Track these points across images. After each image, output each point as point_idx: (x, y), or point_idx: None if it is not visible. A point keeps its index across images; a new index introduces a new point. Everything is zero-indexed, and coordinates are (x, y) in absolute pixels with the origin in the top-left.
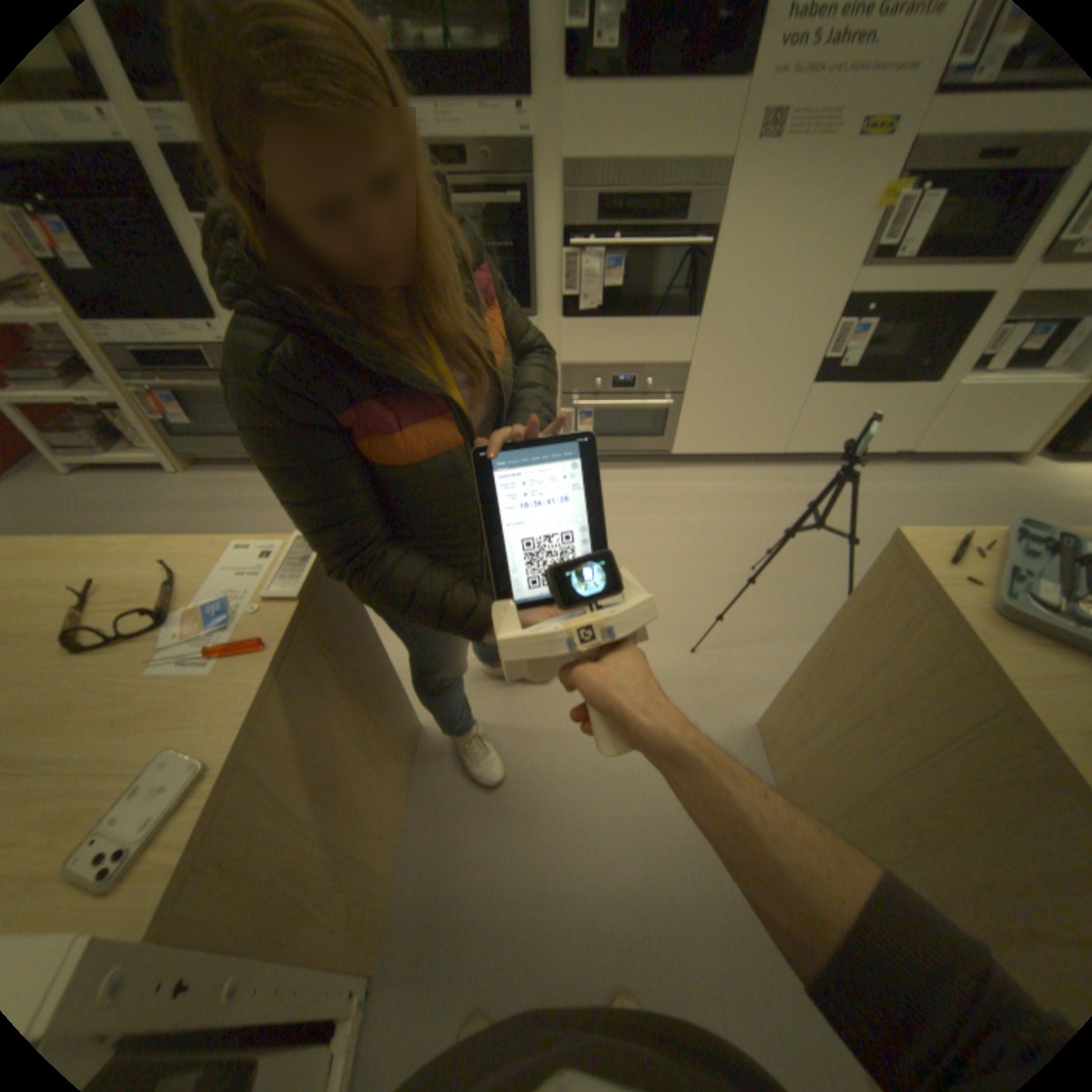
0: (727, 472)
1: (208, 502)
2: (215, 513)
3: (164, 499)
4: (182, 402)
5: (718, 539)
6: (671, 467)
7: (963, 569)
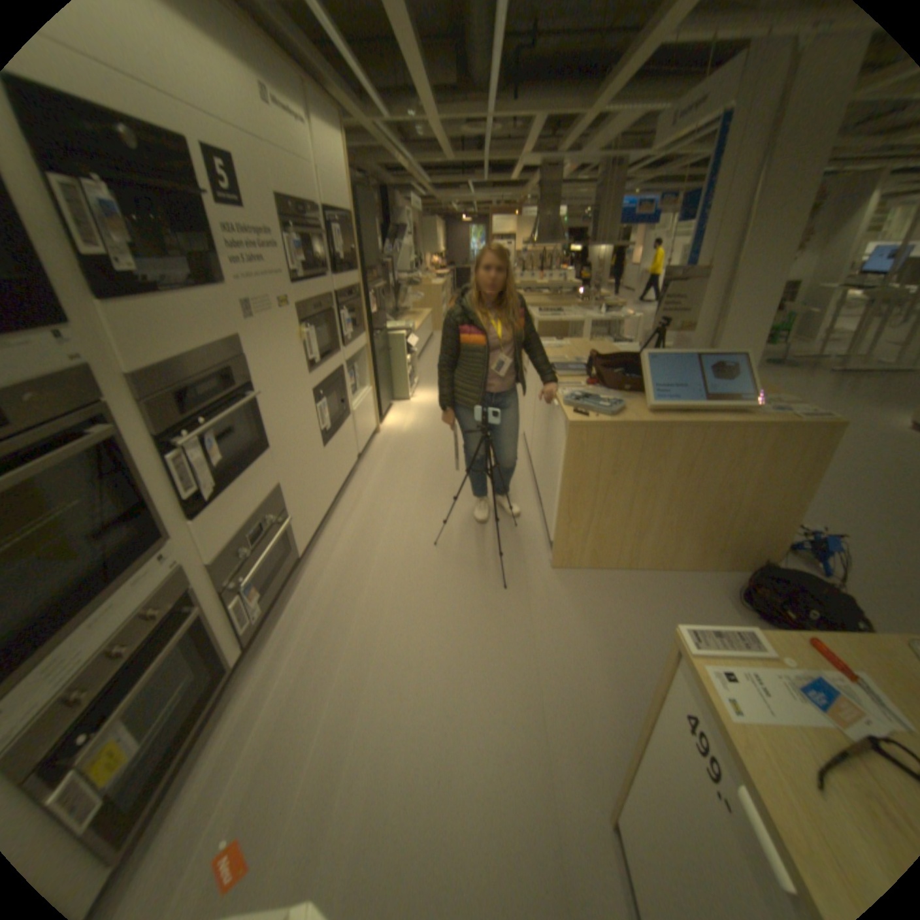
0: (324, 538)
1: None
2: None
3: None
4: None
5: (398, 558)
6: (299, 571)
7: (585, 420)
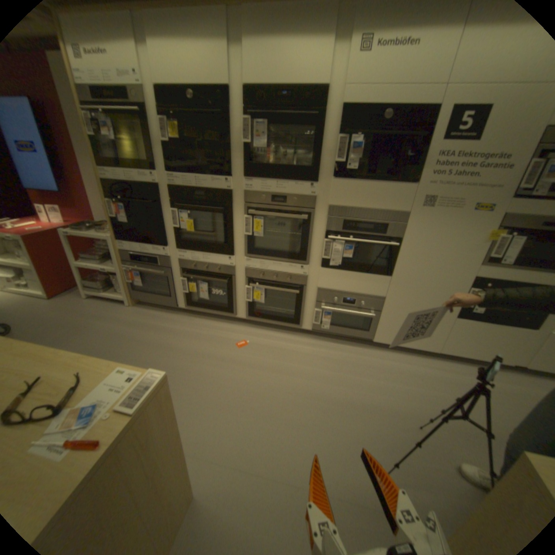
0: (406, 358)
1: (137, 323)
2: (138, 329)
3: (119, 318)
4: (144, 276)
5: (400, 401)
6: (373, 348)
7: None
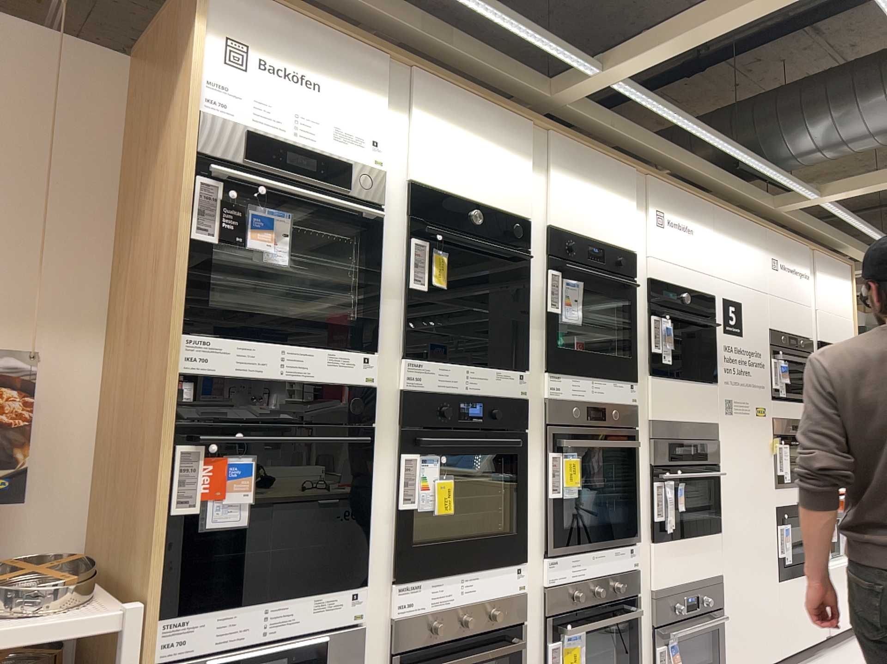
0: None
1: None
2: None
3: None
4: None
5: None
6: None
7: None
